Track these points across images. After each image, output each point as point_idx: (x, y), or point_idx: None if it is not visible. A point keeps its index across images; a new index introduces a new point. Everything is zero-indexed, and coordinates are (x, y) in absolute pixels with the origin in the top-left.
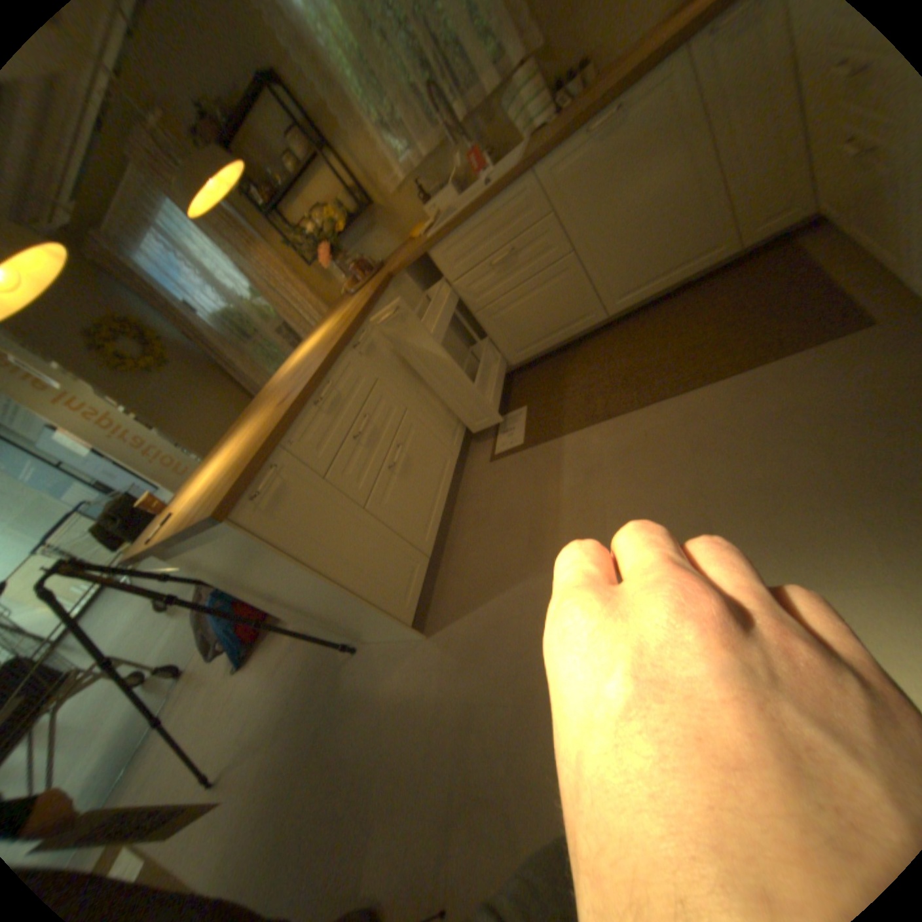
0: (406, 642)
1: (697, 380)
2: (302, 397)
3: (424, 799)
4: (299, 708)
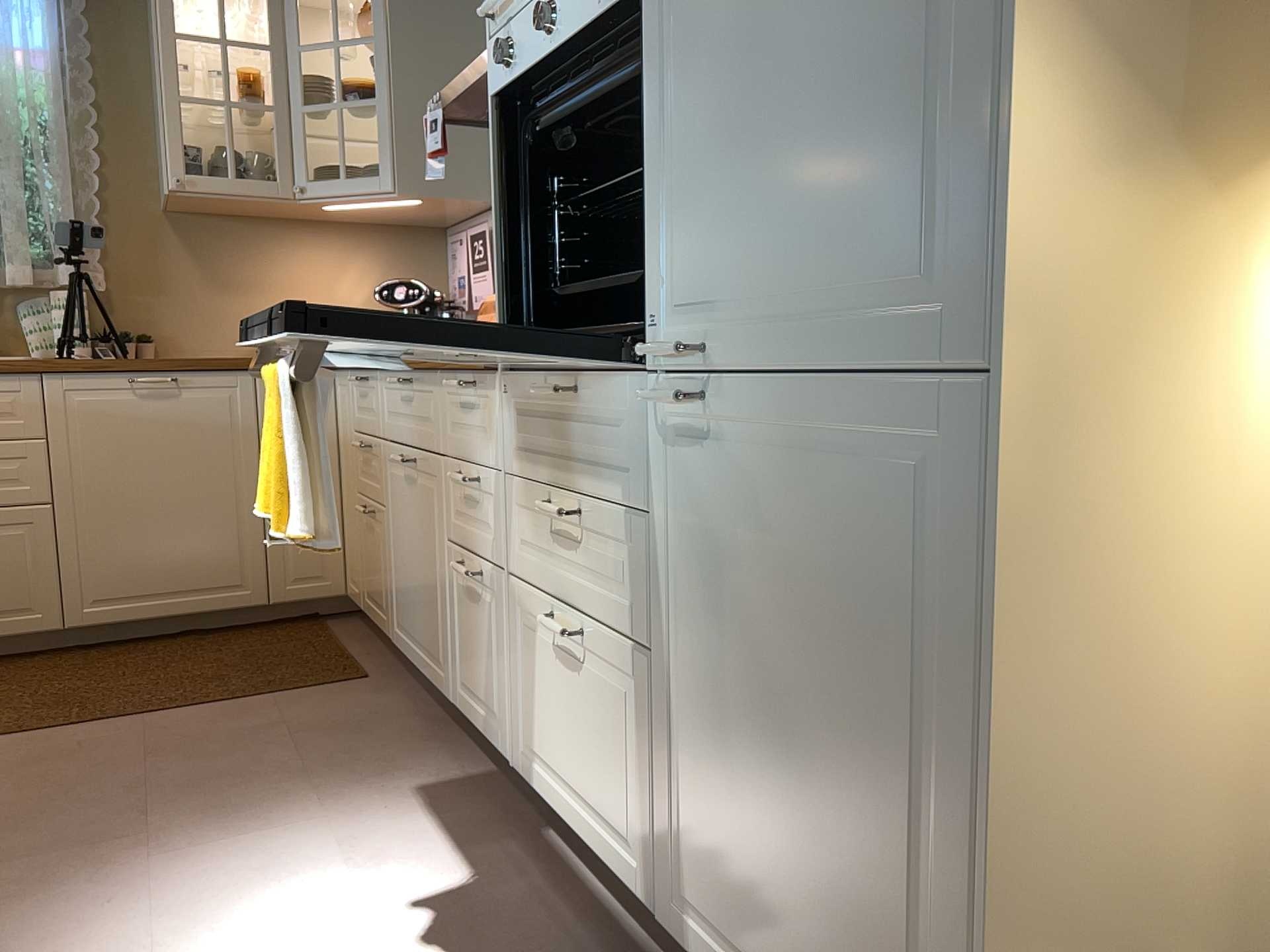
0: None
1: (174, 704)
2: None
3: None
4: None
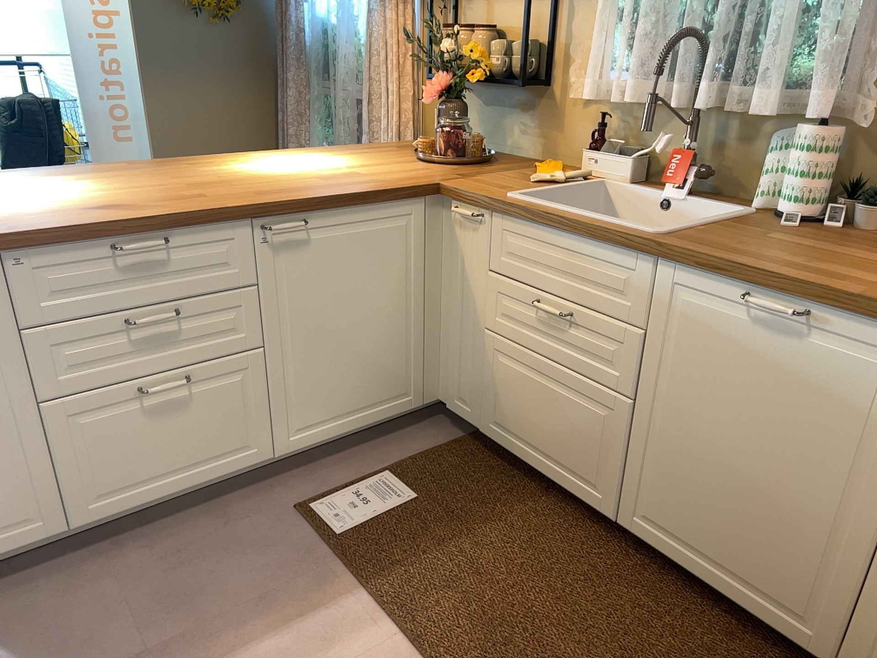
0: None
1: None
2: (98, 228)
3: None
4: None
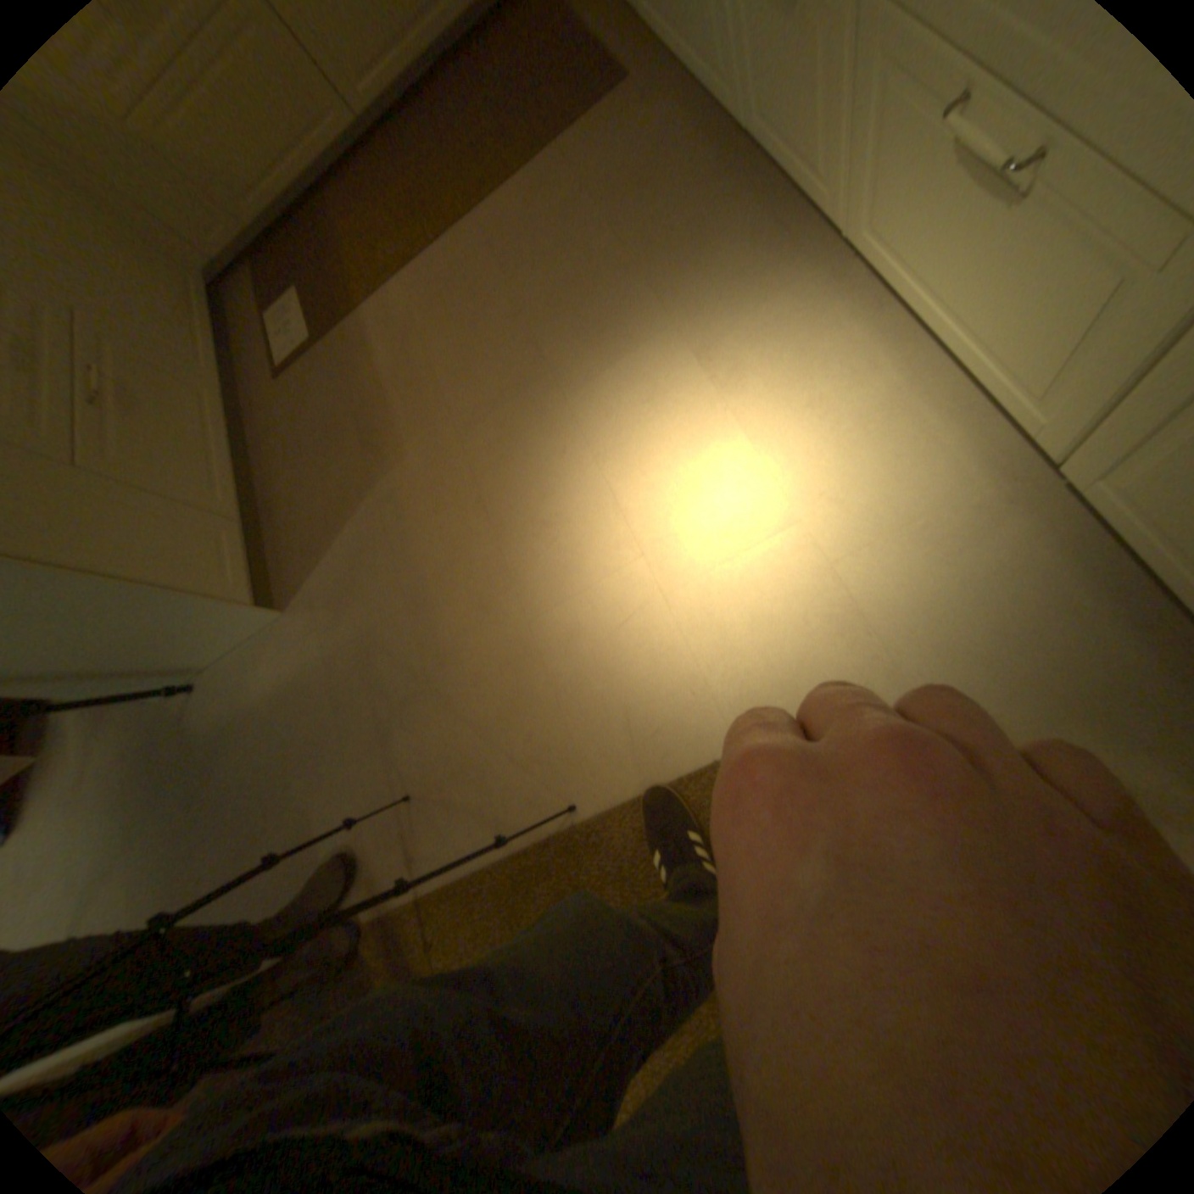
0: (259, 633)
1: (486, 183)
2: None
3: (352, 742)
4: (146, 793)
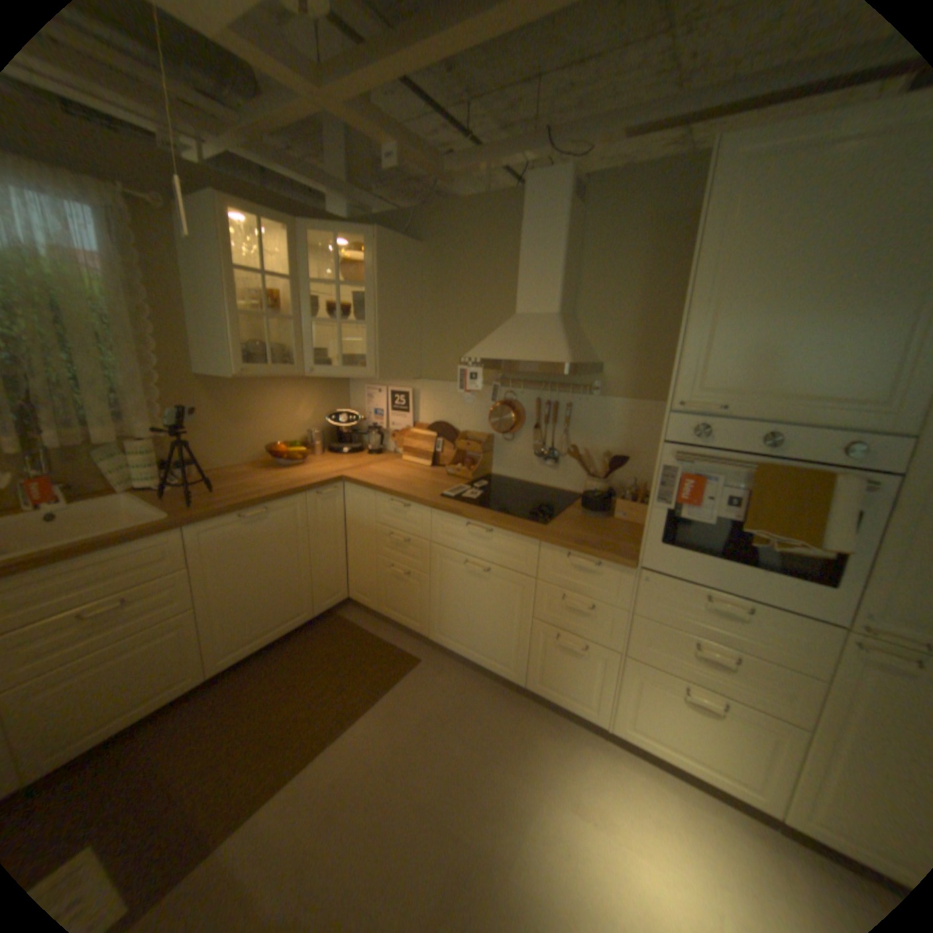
0: None
1: (342, 722)
2: None
3: None
4: None
